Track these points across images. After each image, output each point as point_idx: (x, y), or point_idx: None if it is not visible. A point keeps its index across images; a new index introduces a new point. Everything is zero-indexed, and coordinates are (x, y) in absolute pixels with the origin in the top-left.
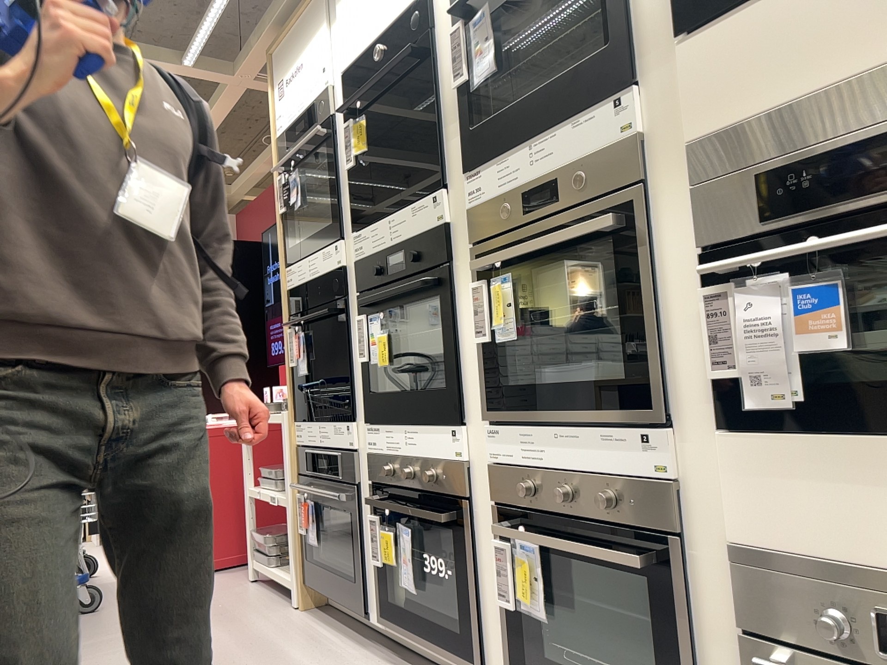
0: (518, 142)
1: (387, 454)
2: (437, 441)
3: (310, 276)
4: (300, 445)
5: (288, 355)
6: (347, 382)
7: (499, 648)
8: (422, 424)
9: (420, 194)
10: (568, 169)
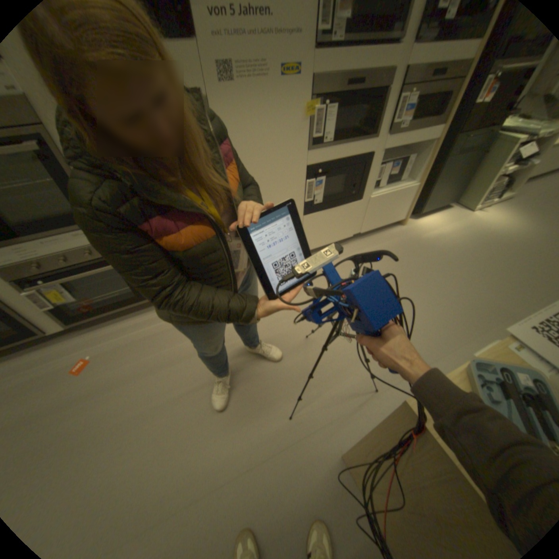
0: None
1: None
2: None
3: None
4: None
5: None
6: None
7: (47, 322)
8: None
9: None
10: None
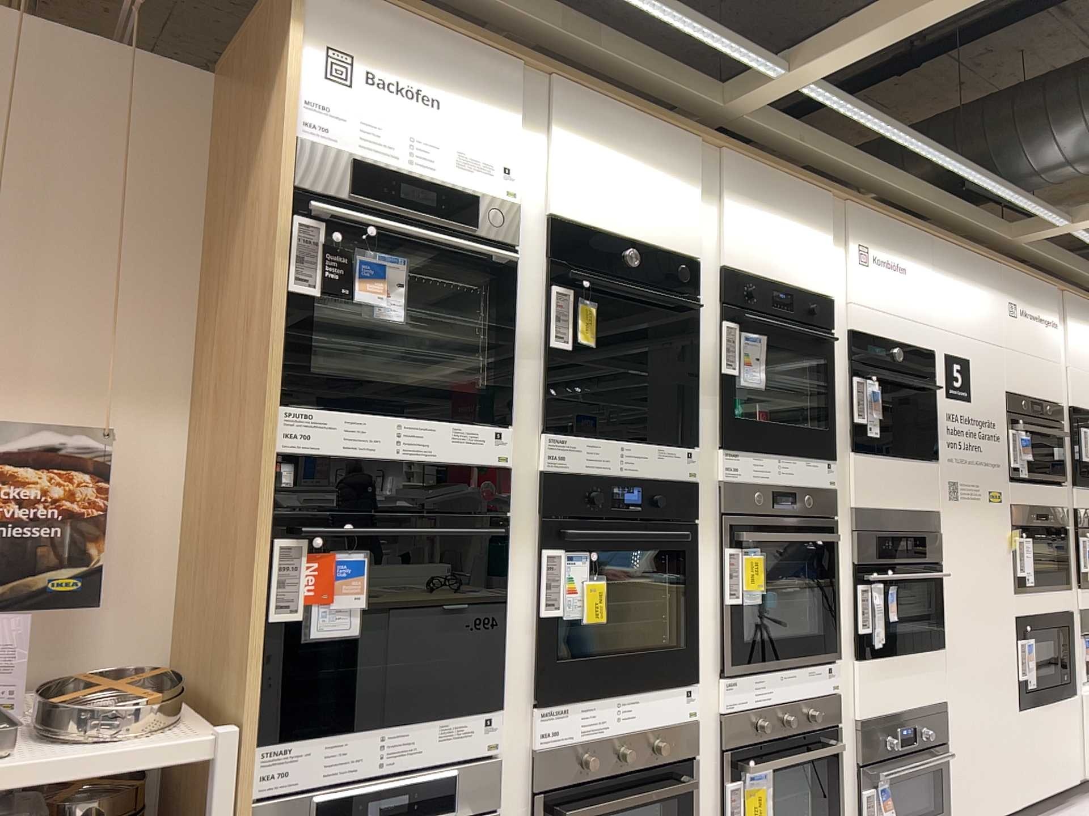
0: (772, 452)
1: (583, 738)
2: (667, 704)
3: (401, 453)
4: (280, 792)
5: (277, 593)
6: (488, 647)
7: None
8: (647, 688)
9: (661, 438)
10: (799, 489)
